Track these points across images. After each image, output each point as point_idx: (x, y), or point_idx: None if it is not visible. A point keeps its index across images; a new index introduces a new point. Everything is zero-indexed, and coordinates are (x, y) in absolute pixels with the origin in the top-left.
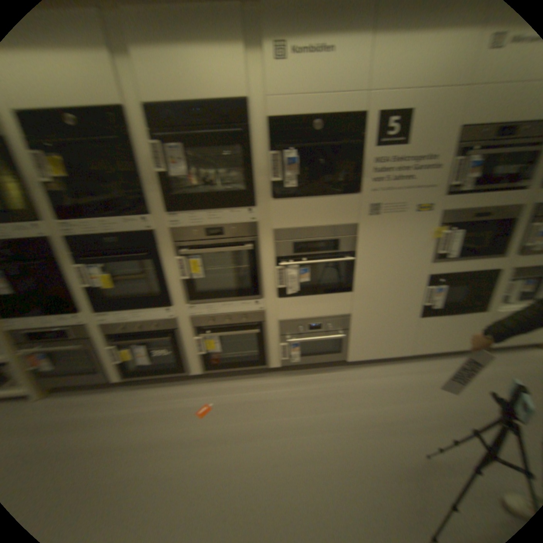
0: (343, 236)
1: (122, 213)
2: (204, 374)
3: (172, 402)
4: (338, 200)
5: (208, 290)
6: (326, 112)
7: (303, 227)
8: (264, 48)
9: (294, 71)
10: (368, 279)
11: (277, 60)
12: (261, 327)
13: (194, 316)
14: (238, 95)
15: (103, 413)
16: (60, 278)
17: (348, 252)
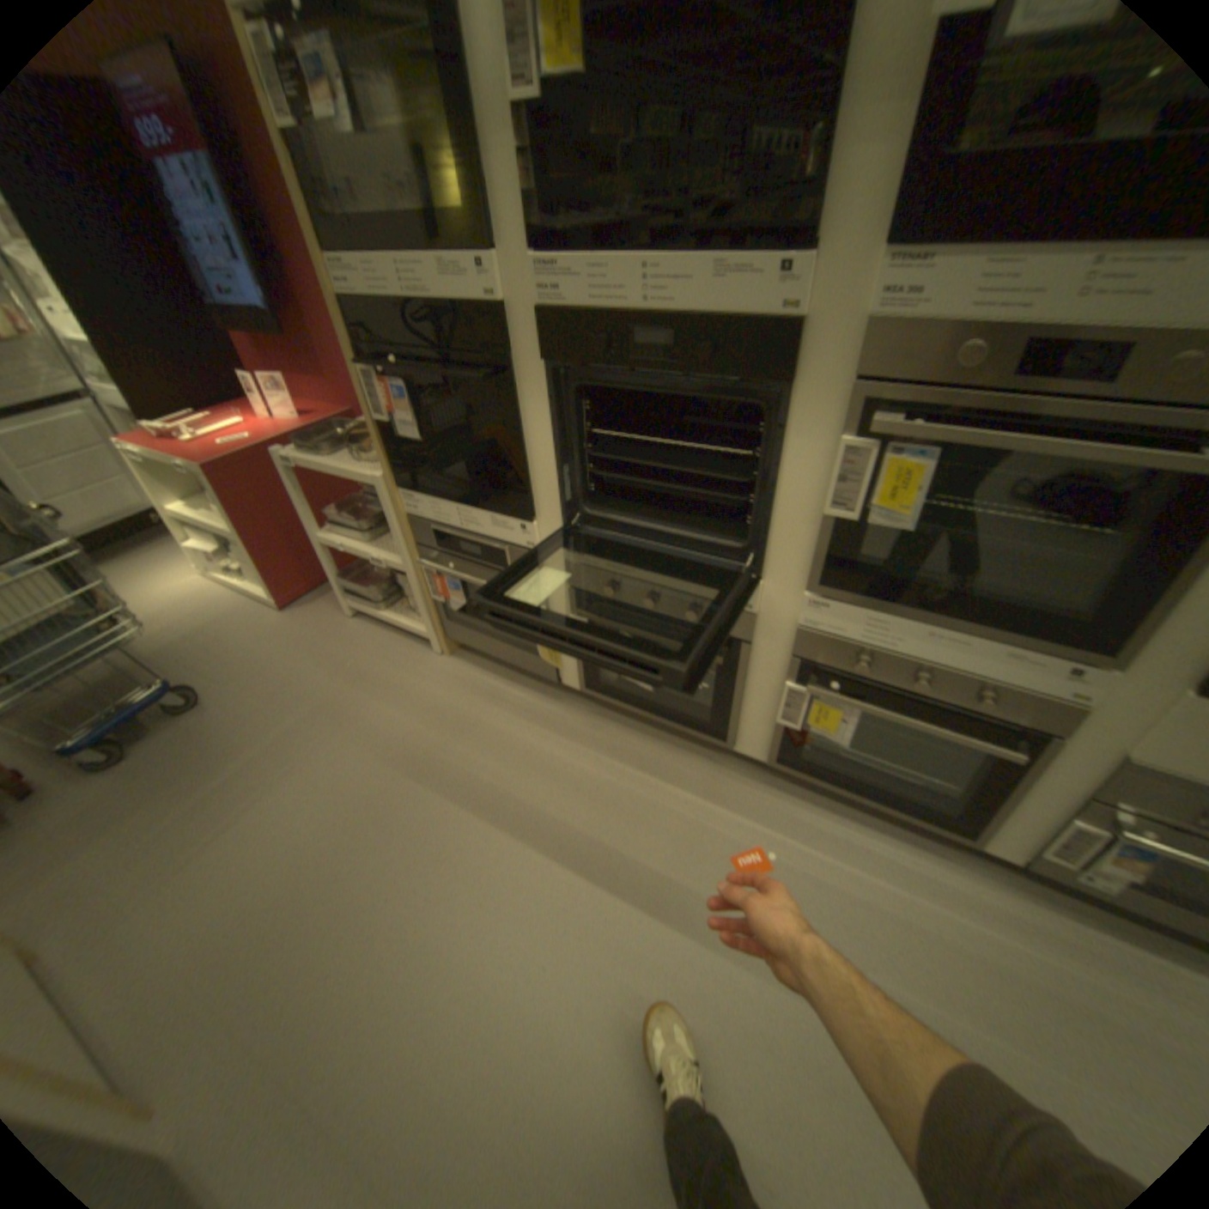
0: None
1: (734, 237)
2: (777, 766)
3: (686, 793)
4: None
5: (905, 566)
6: None
7: None
8: None
9: None
10: None
11: None
12: (1049, 748)
13: (827, 632)
14: None
15: (550, 740)
16: (526, 426)
17: None
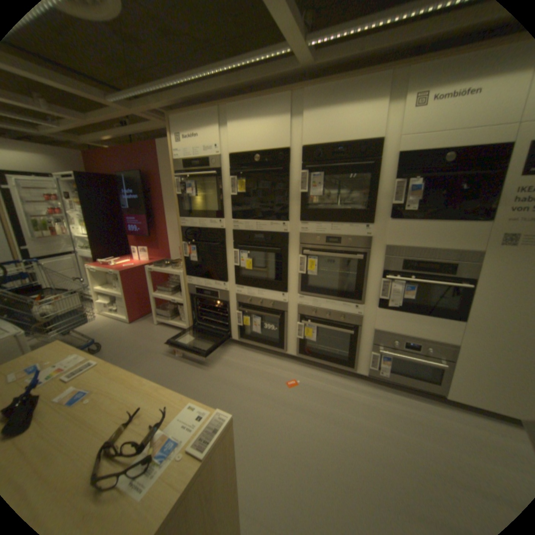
0: (466, 262)
1: (274, 219)
2: (299, 358)
3: (272, 369)
4: (465, 226)
5: (320, 287)
6: (464, 145)
7: (420, 248)
8: (409, 100)
9: (435, 113)
10: (492, 314)
11: (420, 107)
12: (359, 331)
13: (304, 305)
14: (378, 137)
15: (227, 357)
16: (227, 257)
17: (470, 279)
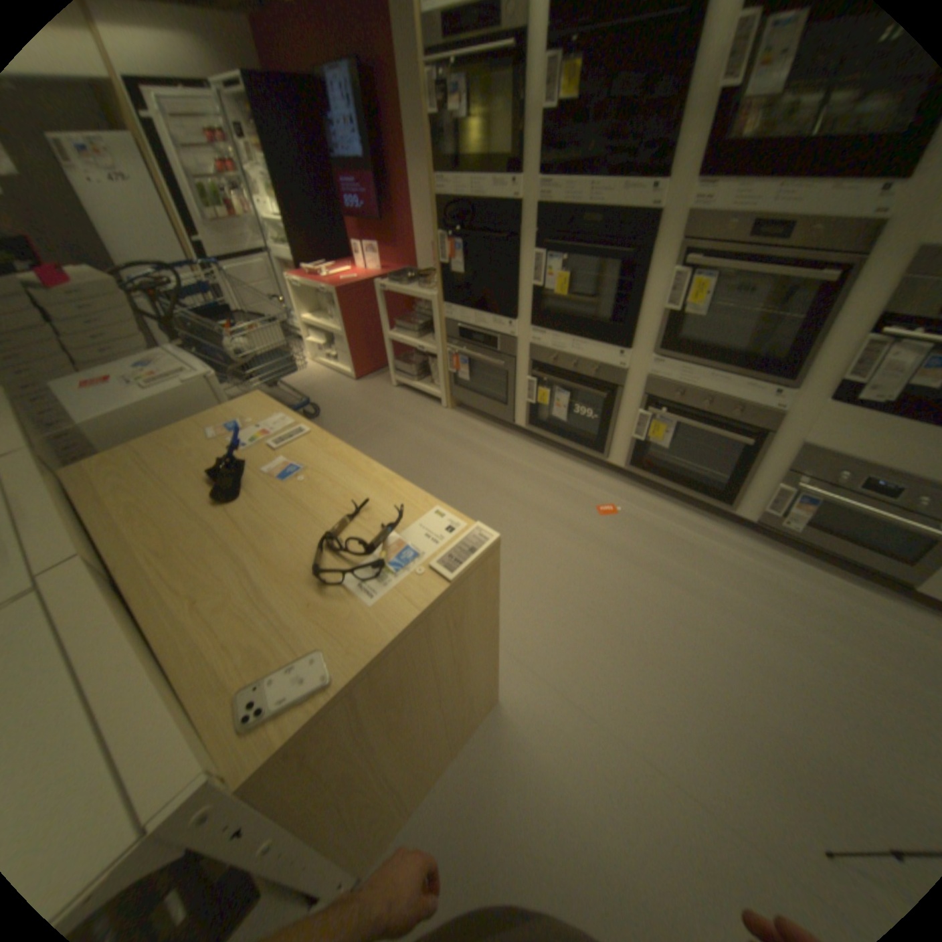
0: None
1: (634, 173)
2: (631, 471)
3: (577, 481)
4: None
5: (705, 343)
6: None
7: None
8: None
9: None
10: None
11: None
12: (767, 441)
13: (662, 378)
14: None
15: (505, 452)
16: (521, 266)
17: None
